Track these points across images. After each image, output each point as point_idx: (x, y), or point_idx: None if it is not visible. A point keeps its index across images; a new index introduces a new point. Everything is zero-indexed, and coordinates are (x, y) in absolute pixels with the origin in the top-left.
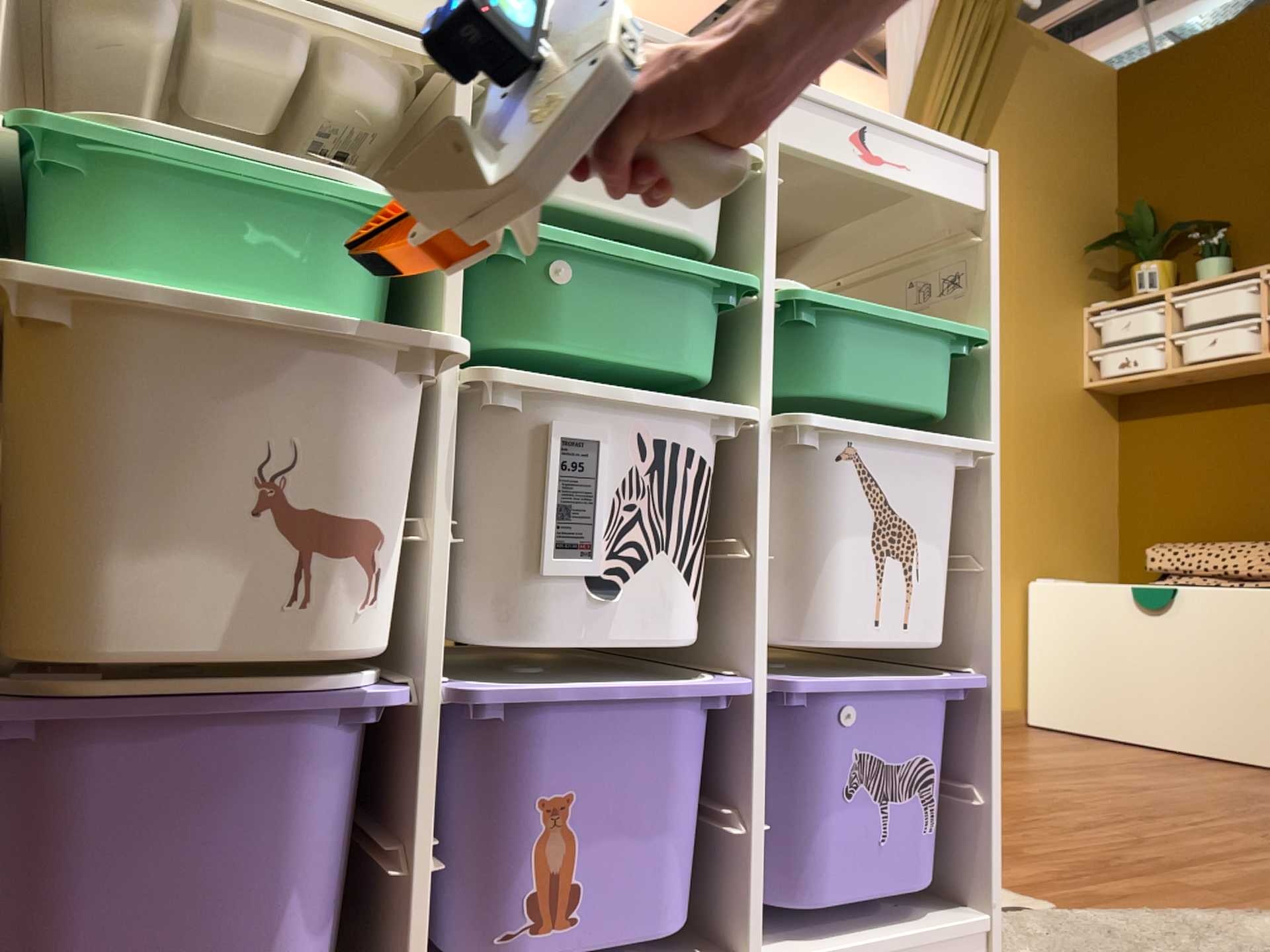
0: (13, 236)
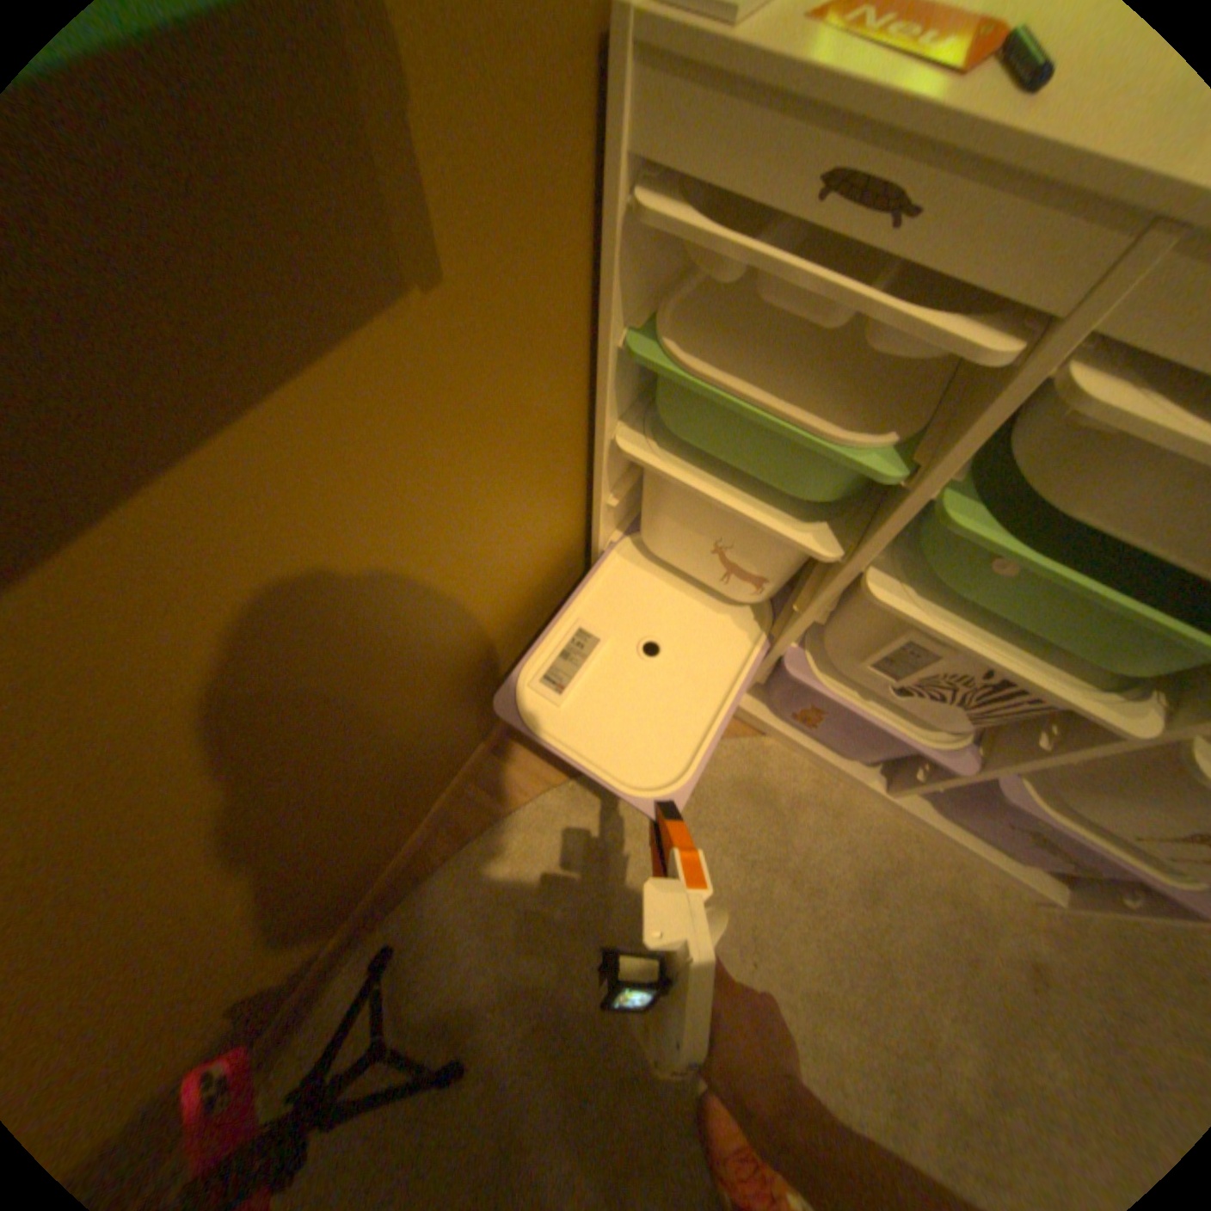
0: (637, 366)
